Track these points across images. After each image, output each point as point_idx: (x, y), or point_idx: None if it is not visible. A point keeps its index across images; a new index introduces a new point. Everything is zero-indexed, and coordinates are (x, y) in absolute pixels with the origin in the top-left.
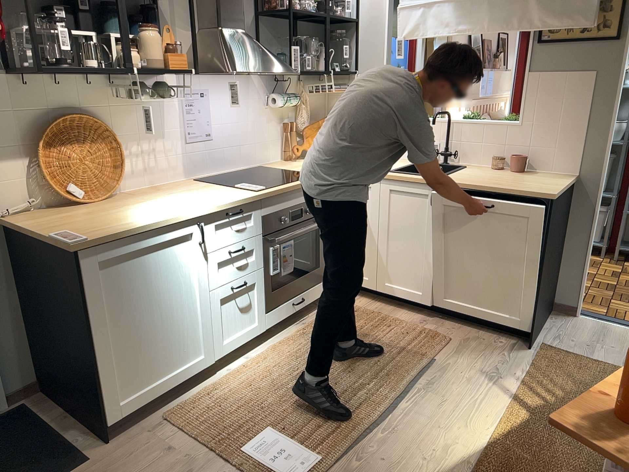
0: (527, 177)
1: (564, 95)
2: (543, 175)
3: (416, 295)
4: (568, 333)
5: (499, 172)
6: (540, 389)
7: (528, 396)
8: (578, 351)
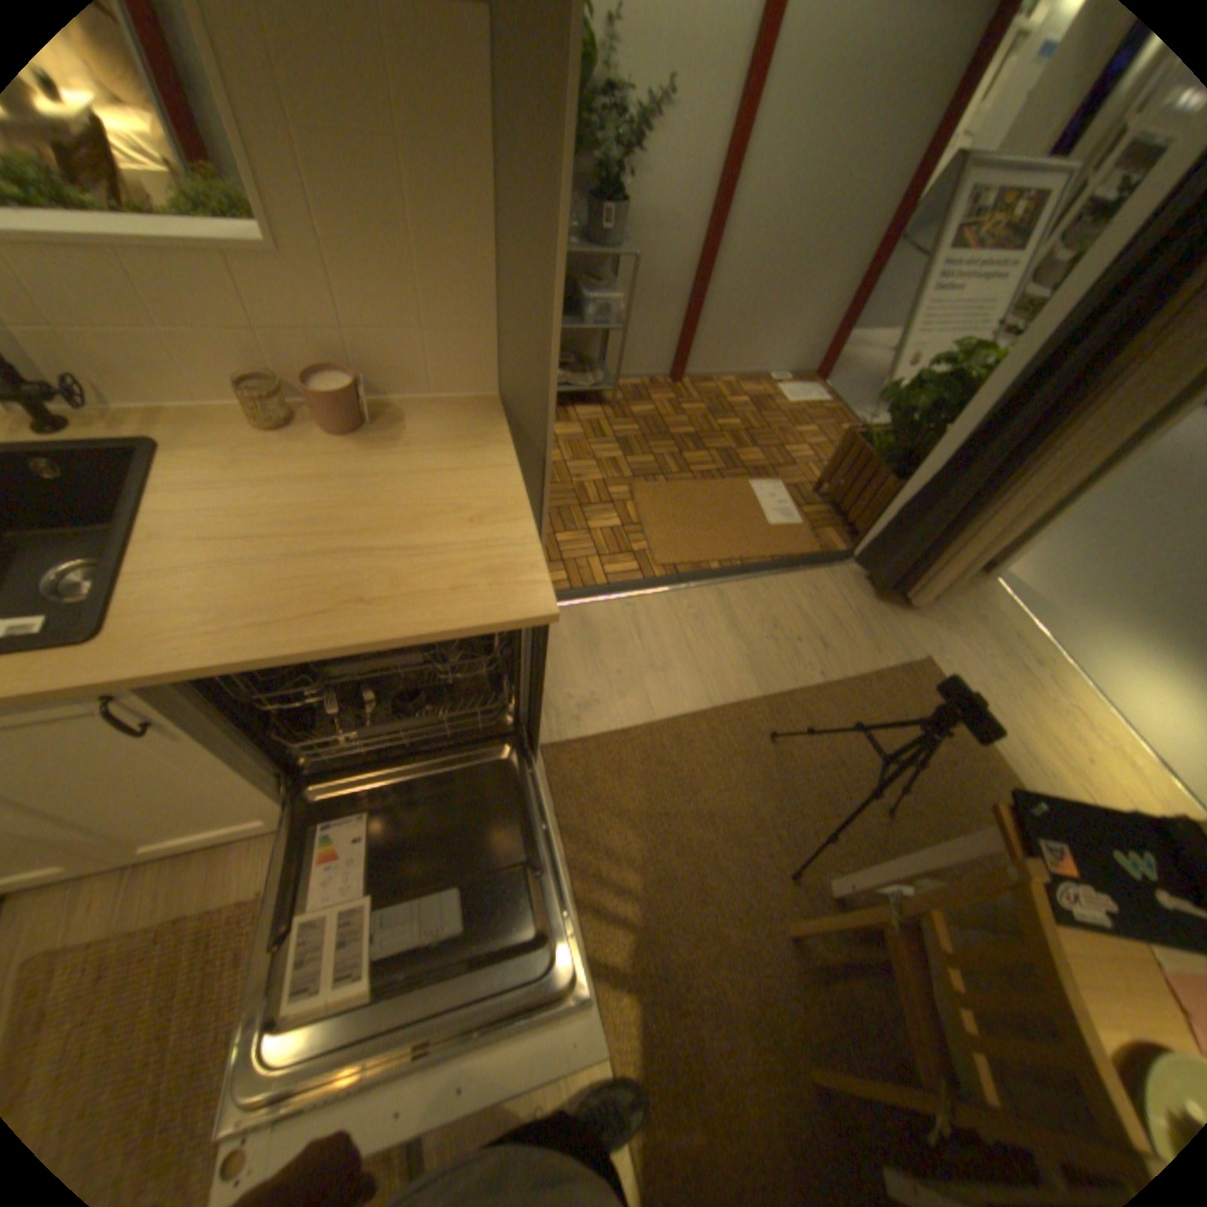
0: (396, 478)
1: (395, 129)
2: (420, 433)
3: (244, 834)
4: (552, 683)
5: (292, 459)
6: (605, 904)
7: (601, 947)
8: (589, 729)
